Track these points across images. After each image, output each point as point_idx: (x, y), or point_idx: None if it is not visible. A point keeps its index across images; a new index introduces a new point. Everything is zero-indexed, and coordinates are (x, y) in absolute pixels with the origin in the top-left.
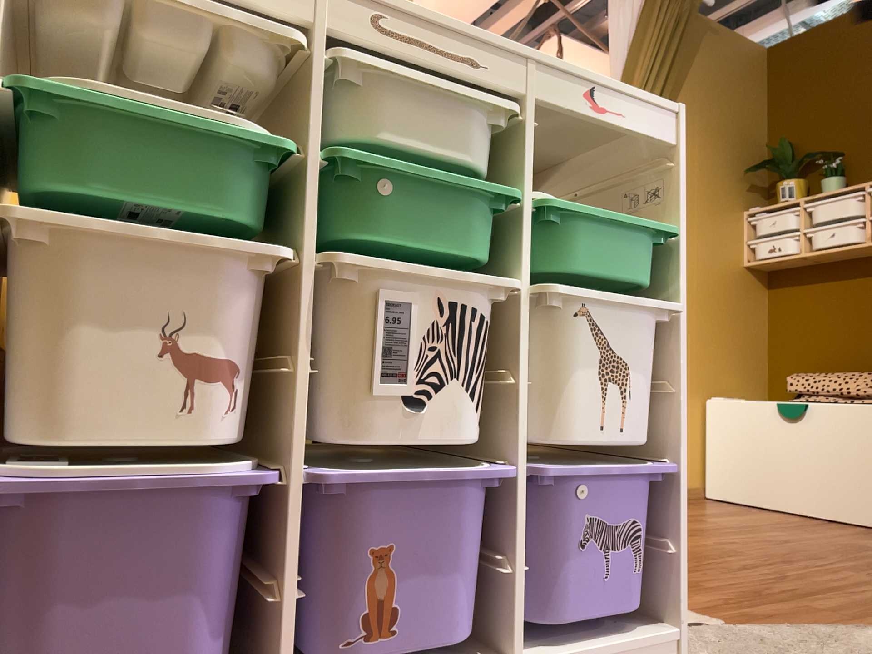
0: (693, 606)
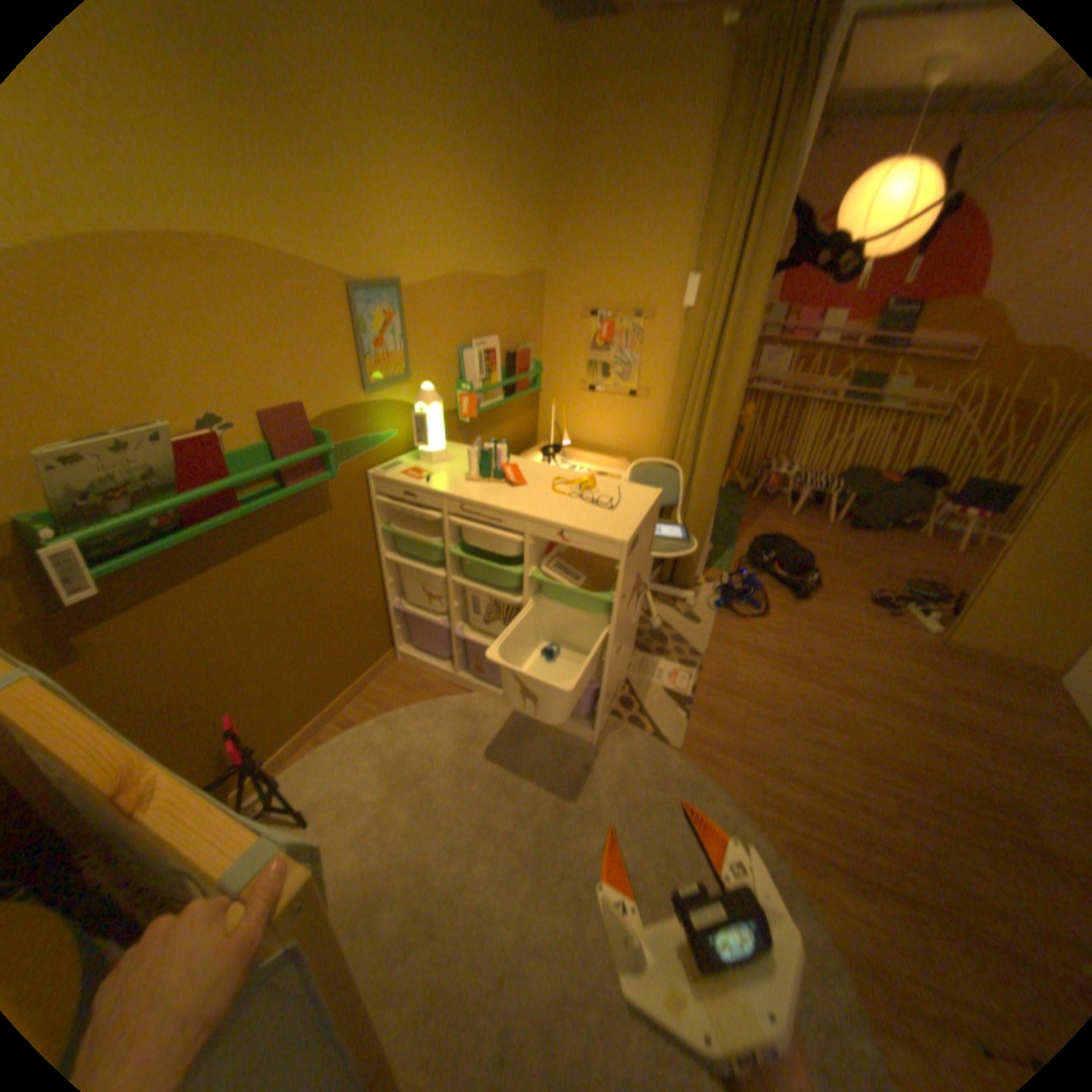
0: (689, 737)
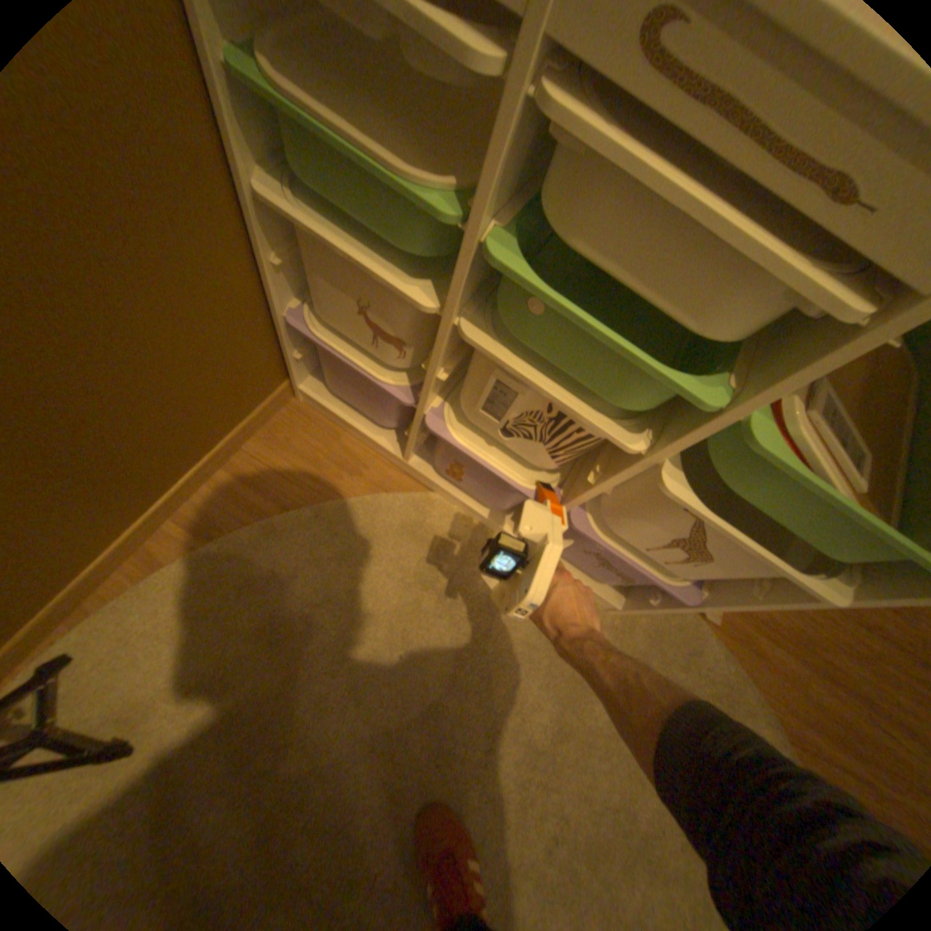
0: None
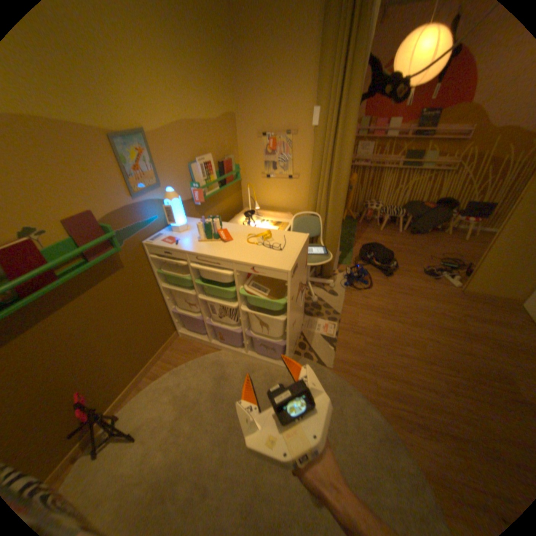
0: (336, 360)
